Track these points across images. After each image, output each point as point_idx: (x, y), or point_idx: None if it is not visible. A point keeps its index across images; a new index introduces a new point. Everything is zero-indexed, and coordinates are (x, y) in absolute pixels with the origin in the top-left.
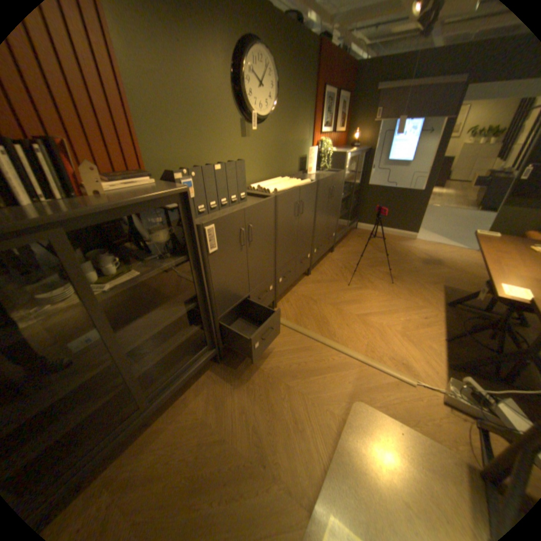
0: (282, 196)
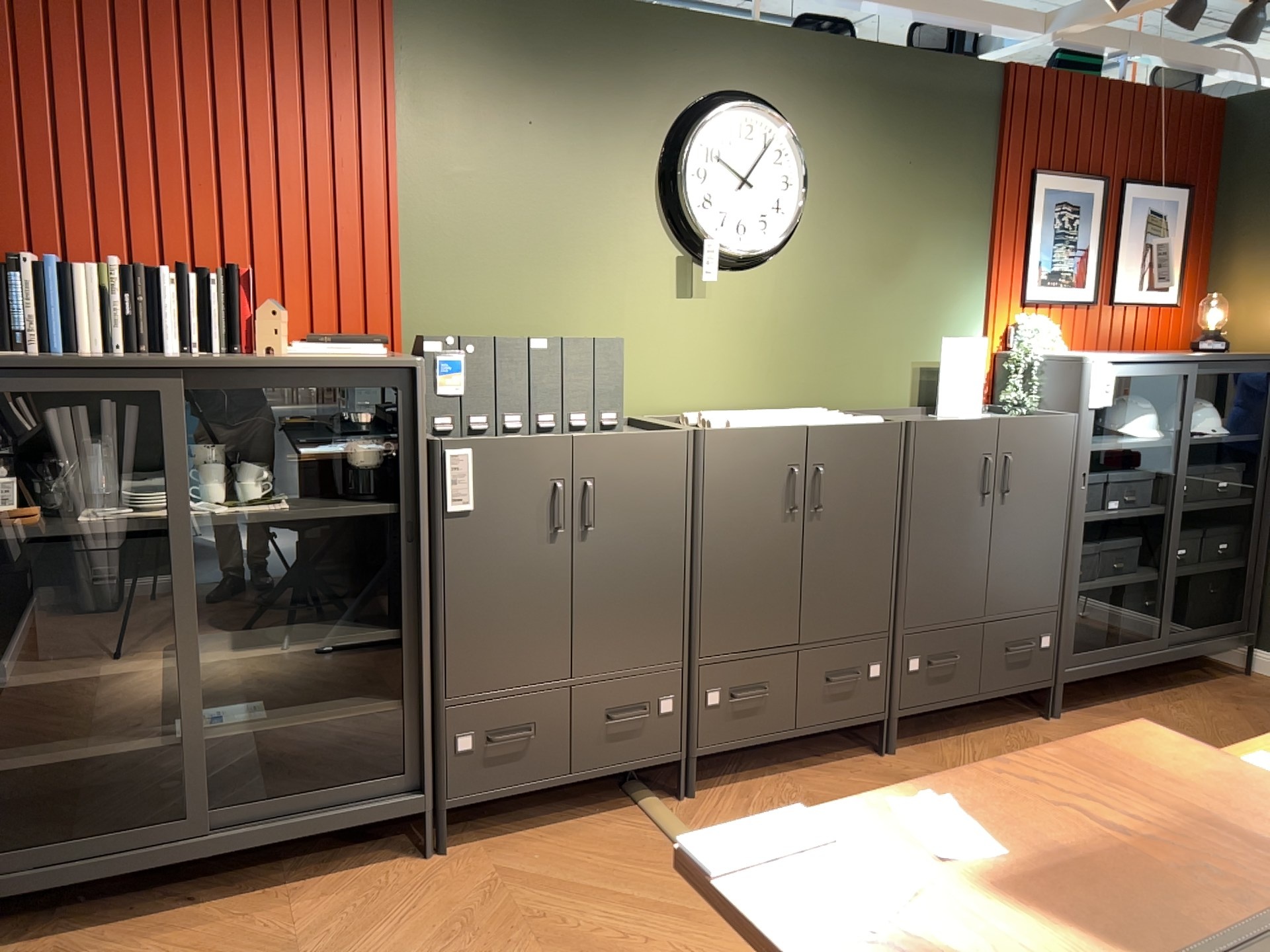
0: (723, 435)
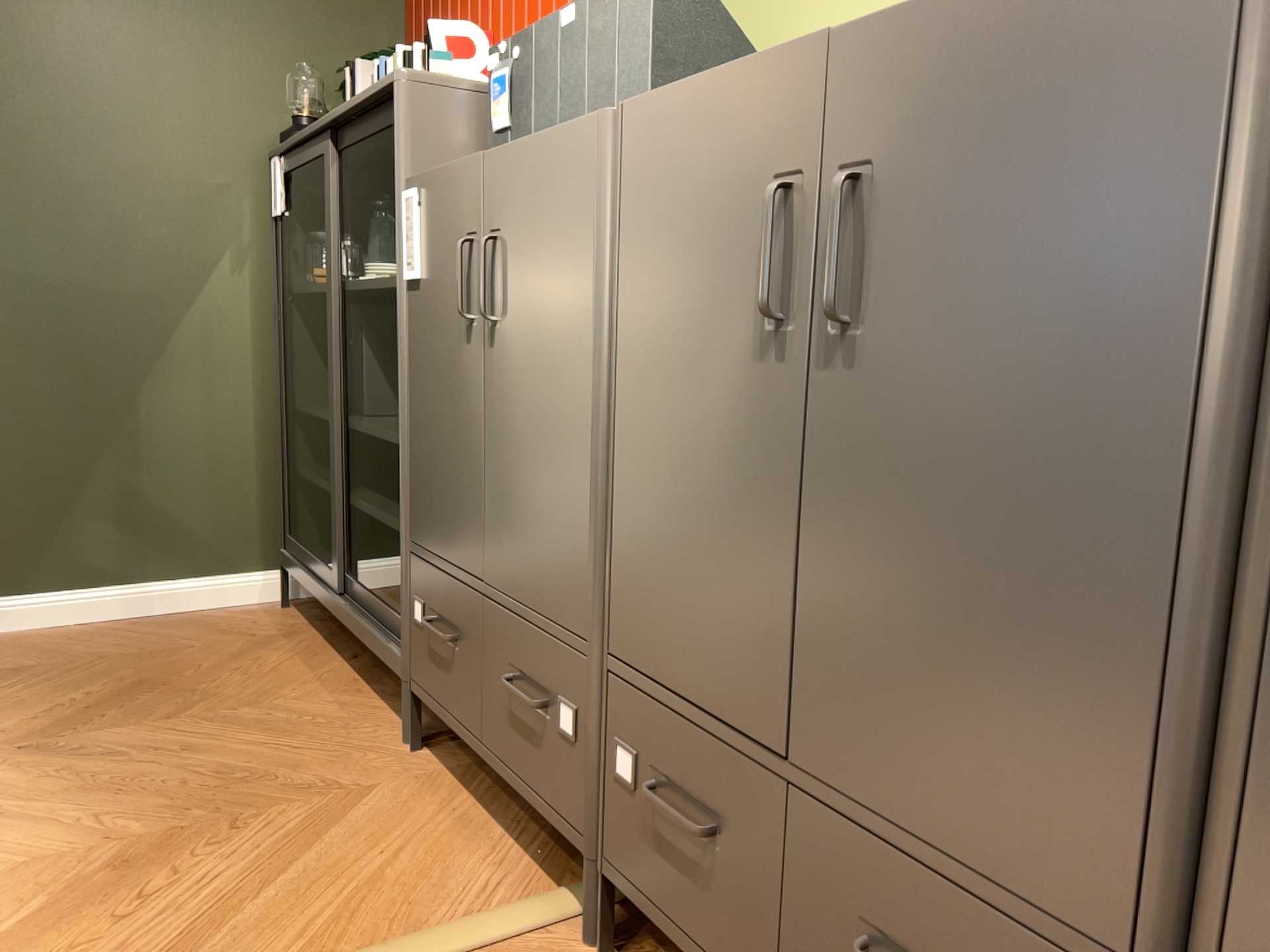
0: (648, 113)
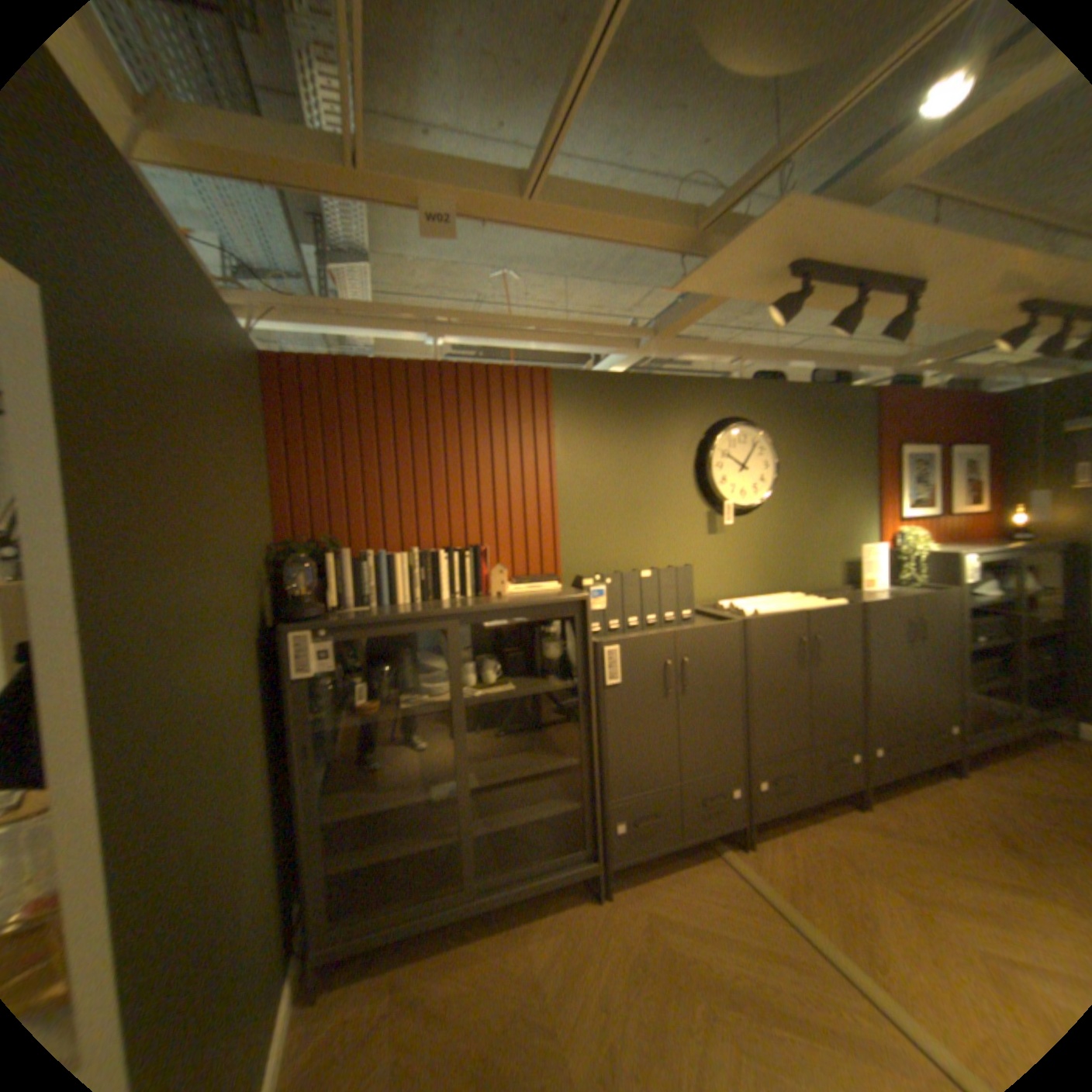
0: (762, 622)
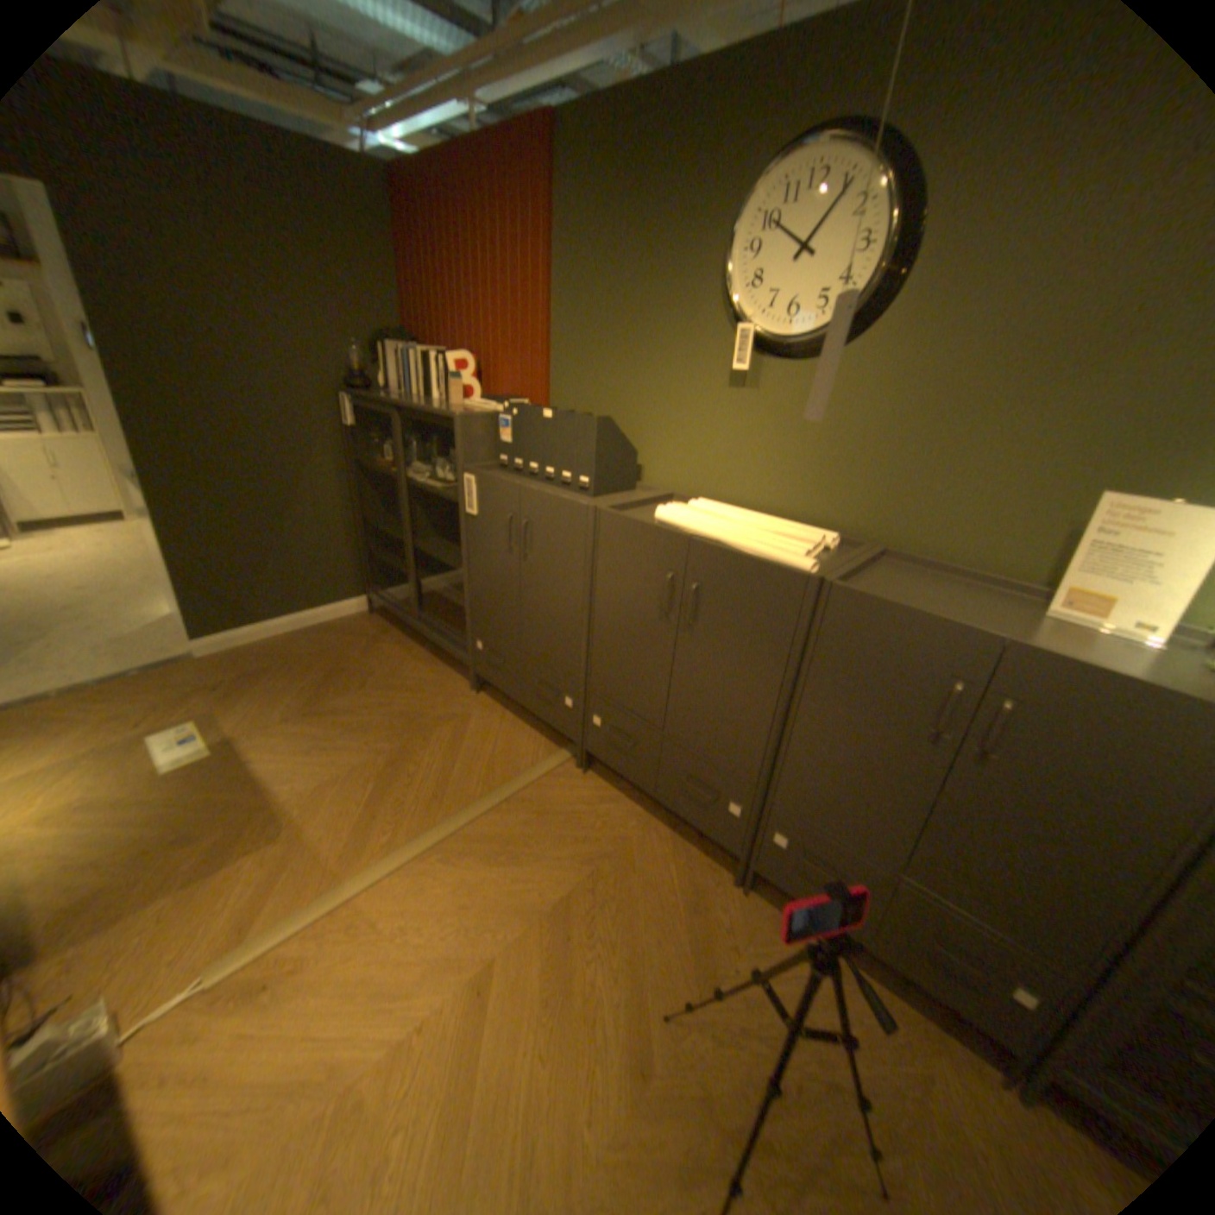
0: (614, 519)
